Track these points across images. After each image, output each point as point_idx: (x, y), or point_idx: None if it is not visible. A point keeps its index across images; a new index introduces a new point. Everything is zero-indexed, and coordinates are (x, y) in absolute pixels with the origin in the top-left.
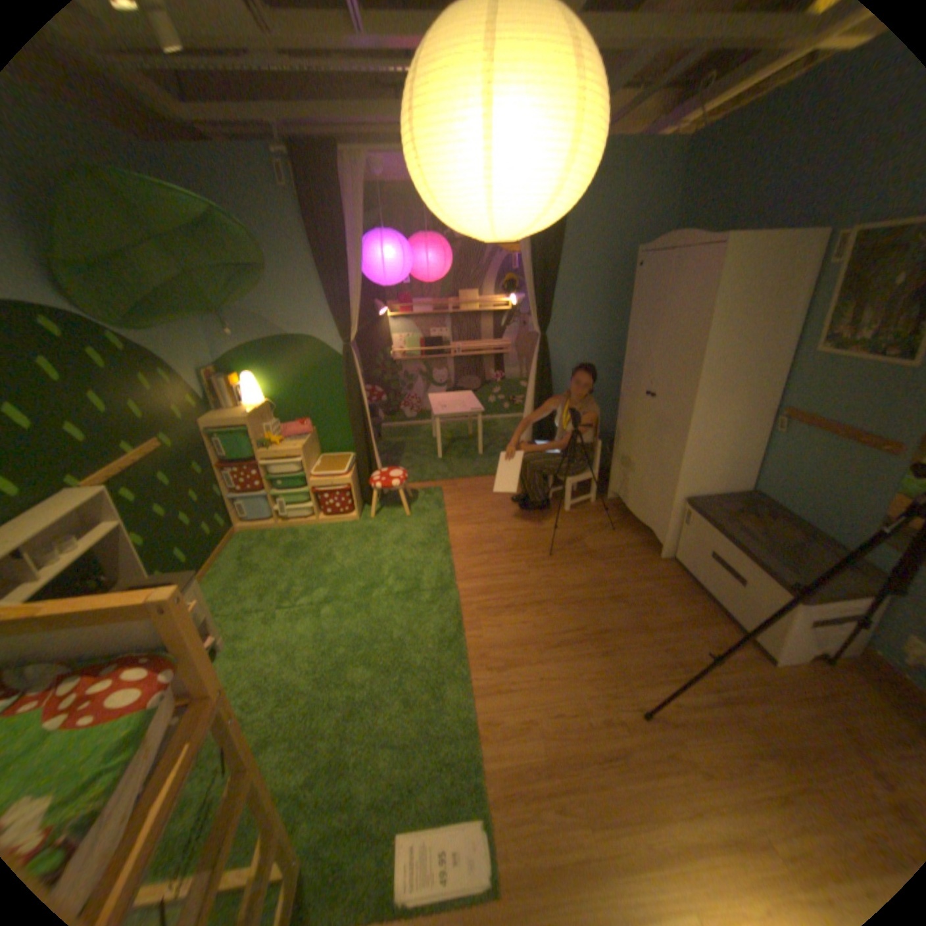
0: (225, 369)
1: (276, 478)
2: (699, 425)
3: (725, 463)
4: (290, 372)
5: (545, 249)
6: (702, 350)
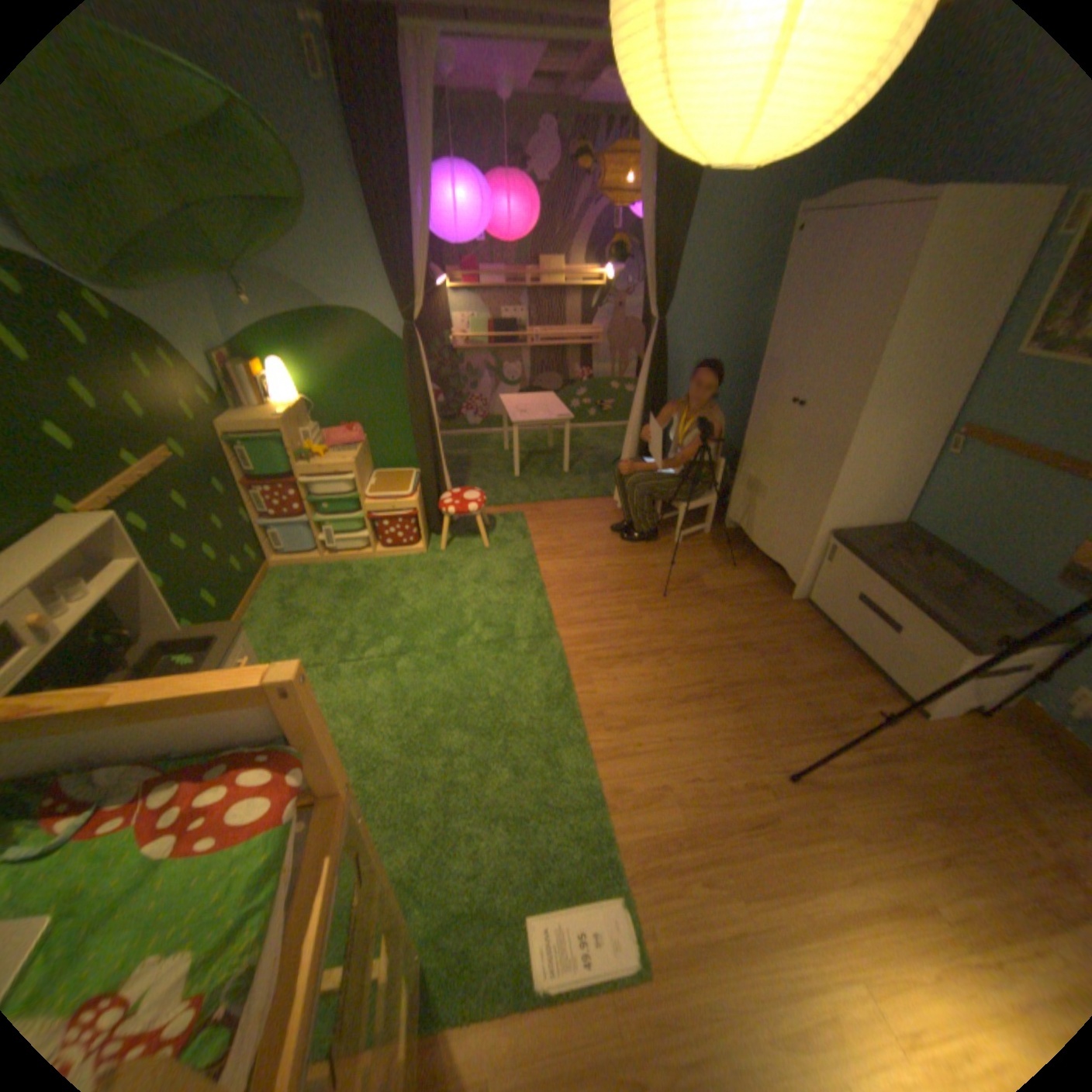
0: (242, 352)
1: (321, 500)
2: (862, 443)
3: (882, 490)
4: (332, 359)
5: (674, 200)
6: (881, 347)
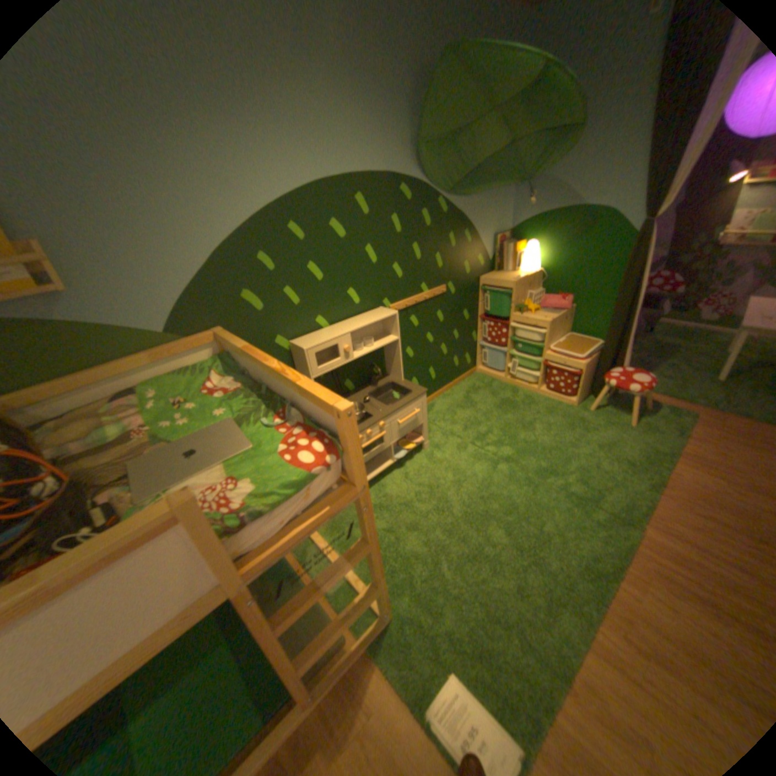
0: (518, 236)
1: (519, 341)
2: None
3: None
4: (574, 245)
5: None
6: None
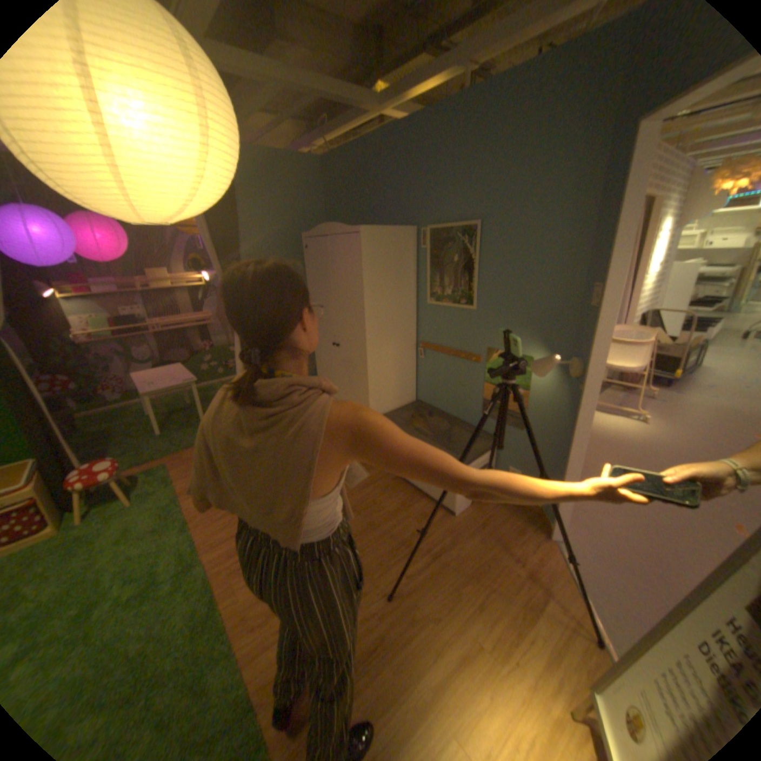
0: None
1: None
2: (373, 363)
3: (395, 386)
4: None
5: (223, 233)
6: (362, 309)
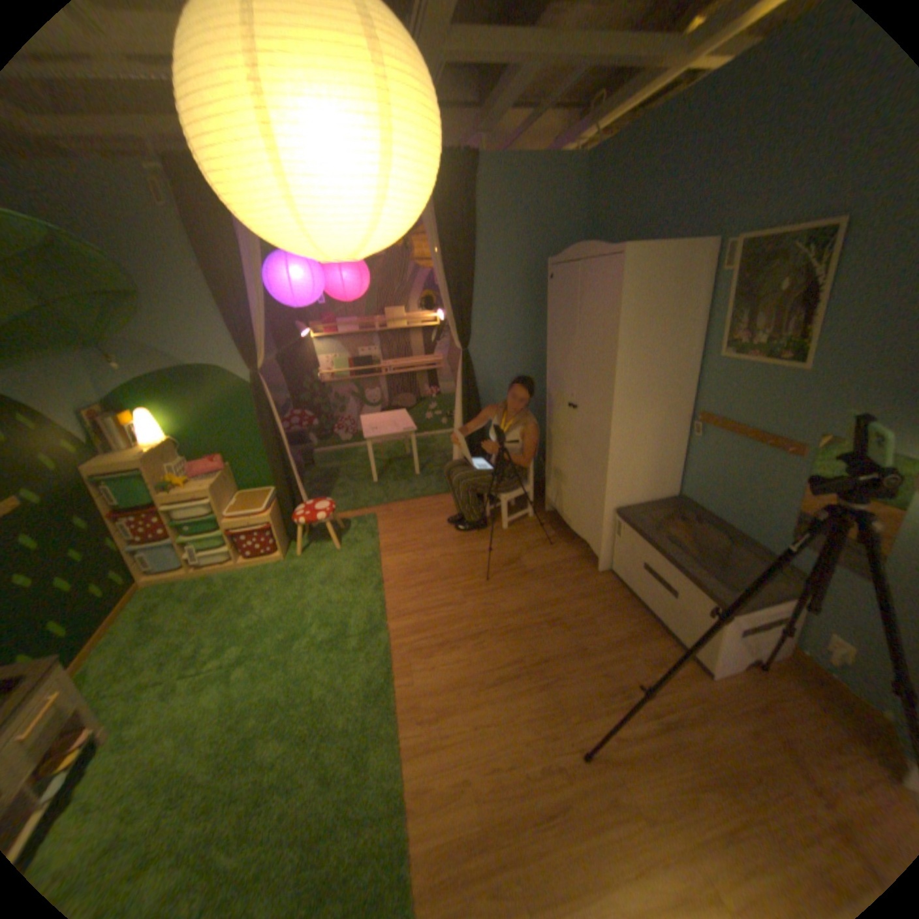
0: (115, 407)
1: (181, 524)
2: (619, 435)
3: (649, 471)
4: (193, 405)
5: (457, 264)
6: (613, 361)
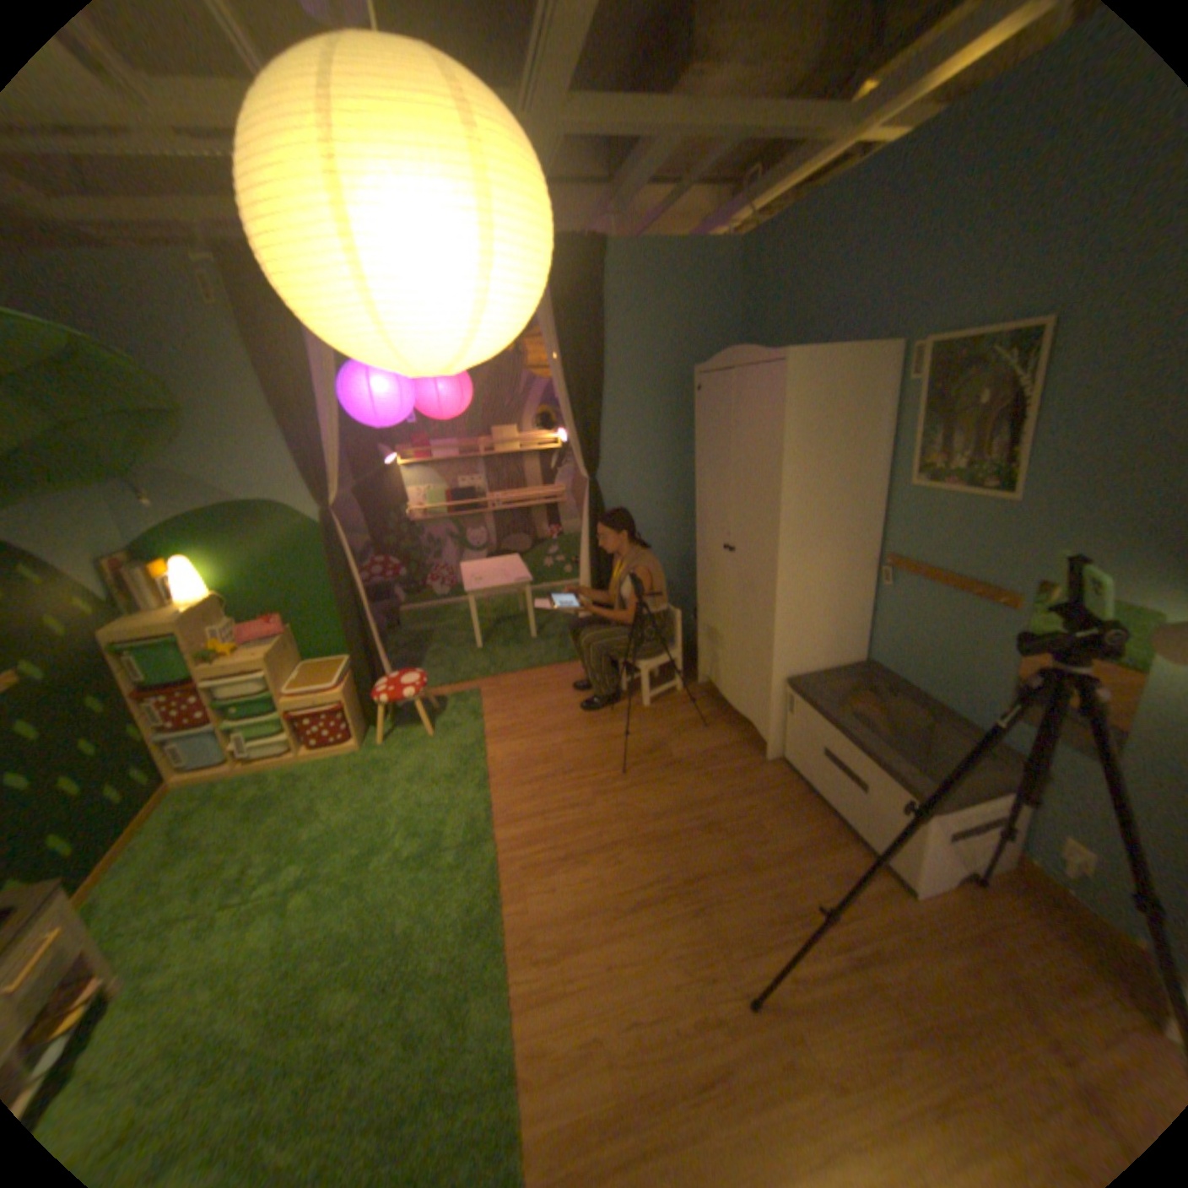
0: (146, 554)
1: (228, 705)
2: (789, 585)
3: (828, 630)
4: (247, 551)
5: (582, 373)
6: (777, 492)
